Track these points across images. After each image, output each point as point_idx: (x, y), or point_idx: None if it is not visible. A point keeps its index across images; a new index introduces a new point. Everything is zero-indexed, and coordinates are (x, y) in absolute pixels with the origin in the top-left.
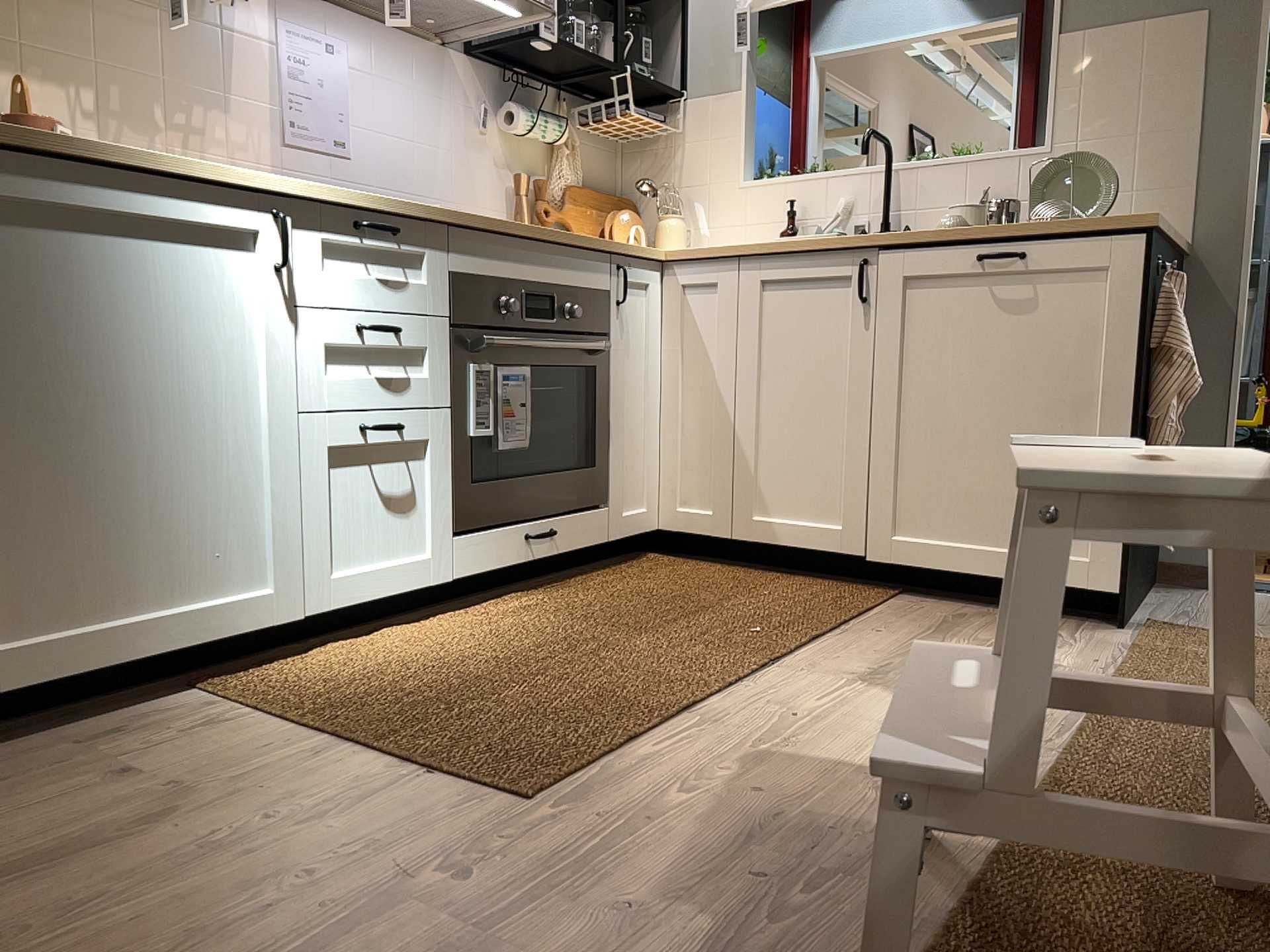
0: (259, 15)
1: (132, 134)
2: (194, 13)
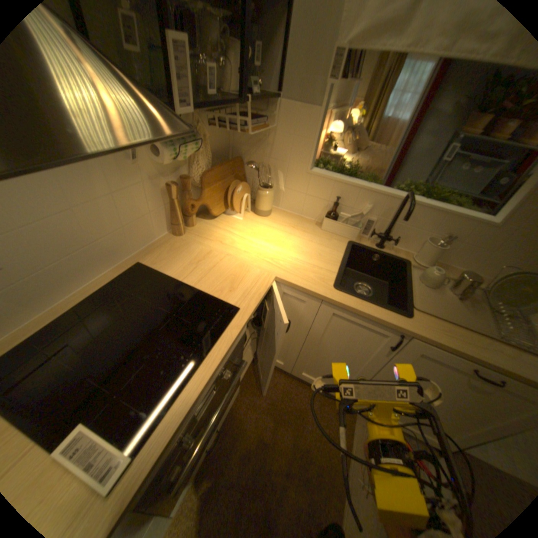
0: None
1: None
2: None
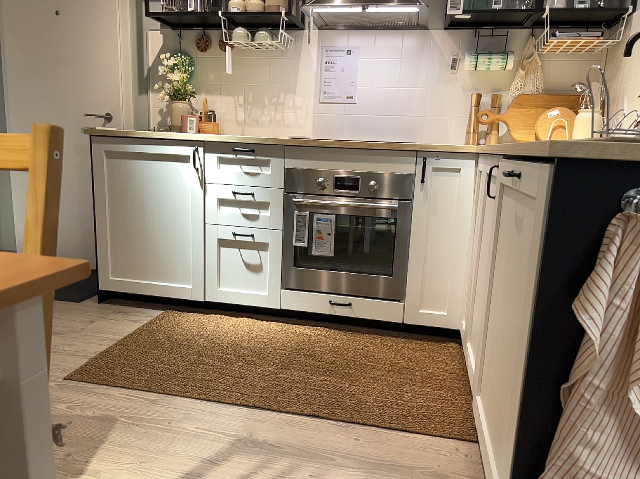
0: (309, 46)
1: (253, 108)
2: (280, 54)
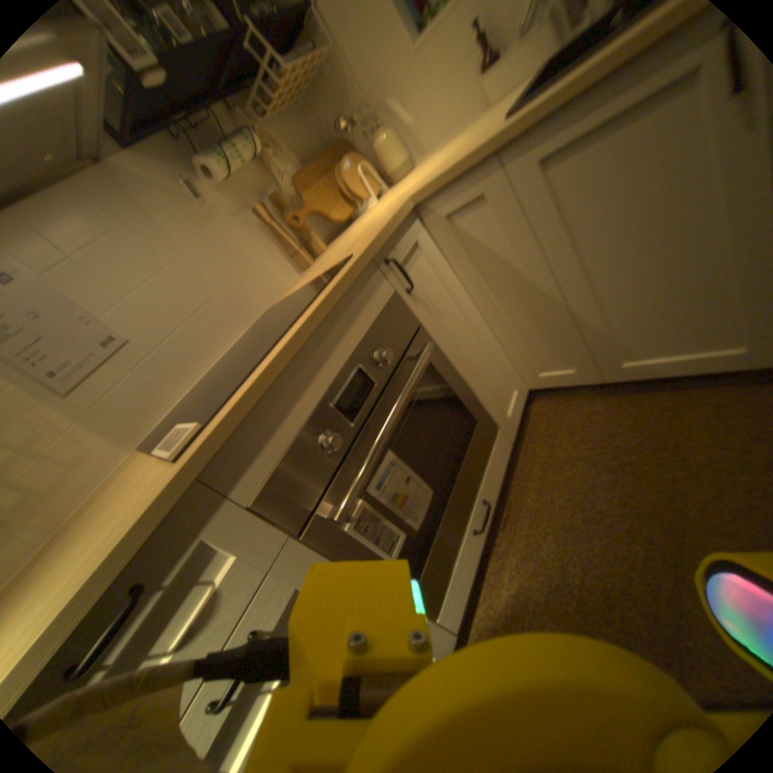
0: None
1: None
2: None
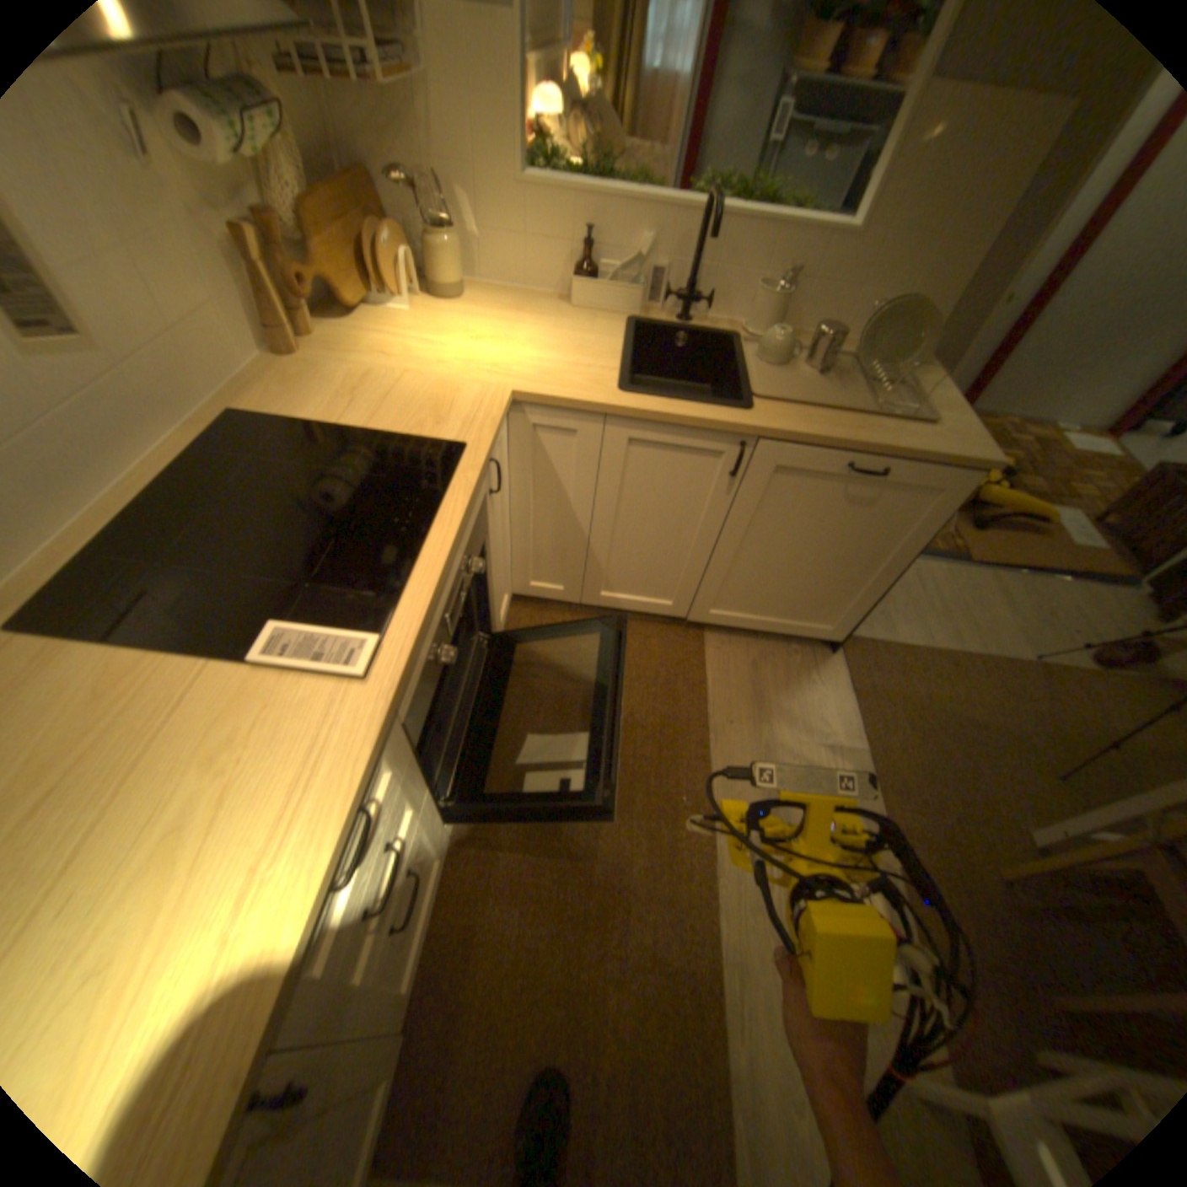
0: None
1: None
2: None
